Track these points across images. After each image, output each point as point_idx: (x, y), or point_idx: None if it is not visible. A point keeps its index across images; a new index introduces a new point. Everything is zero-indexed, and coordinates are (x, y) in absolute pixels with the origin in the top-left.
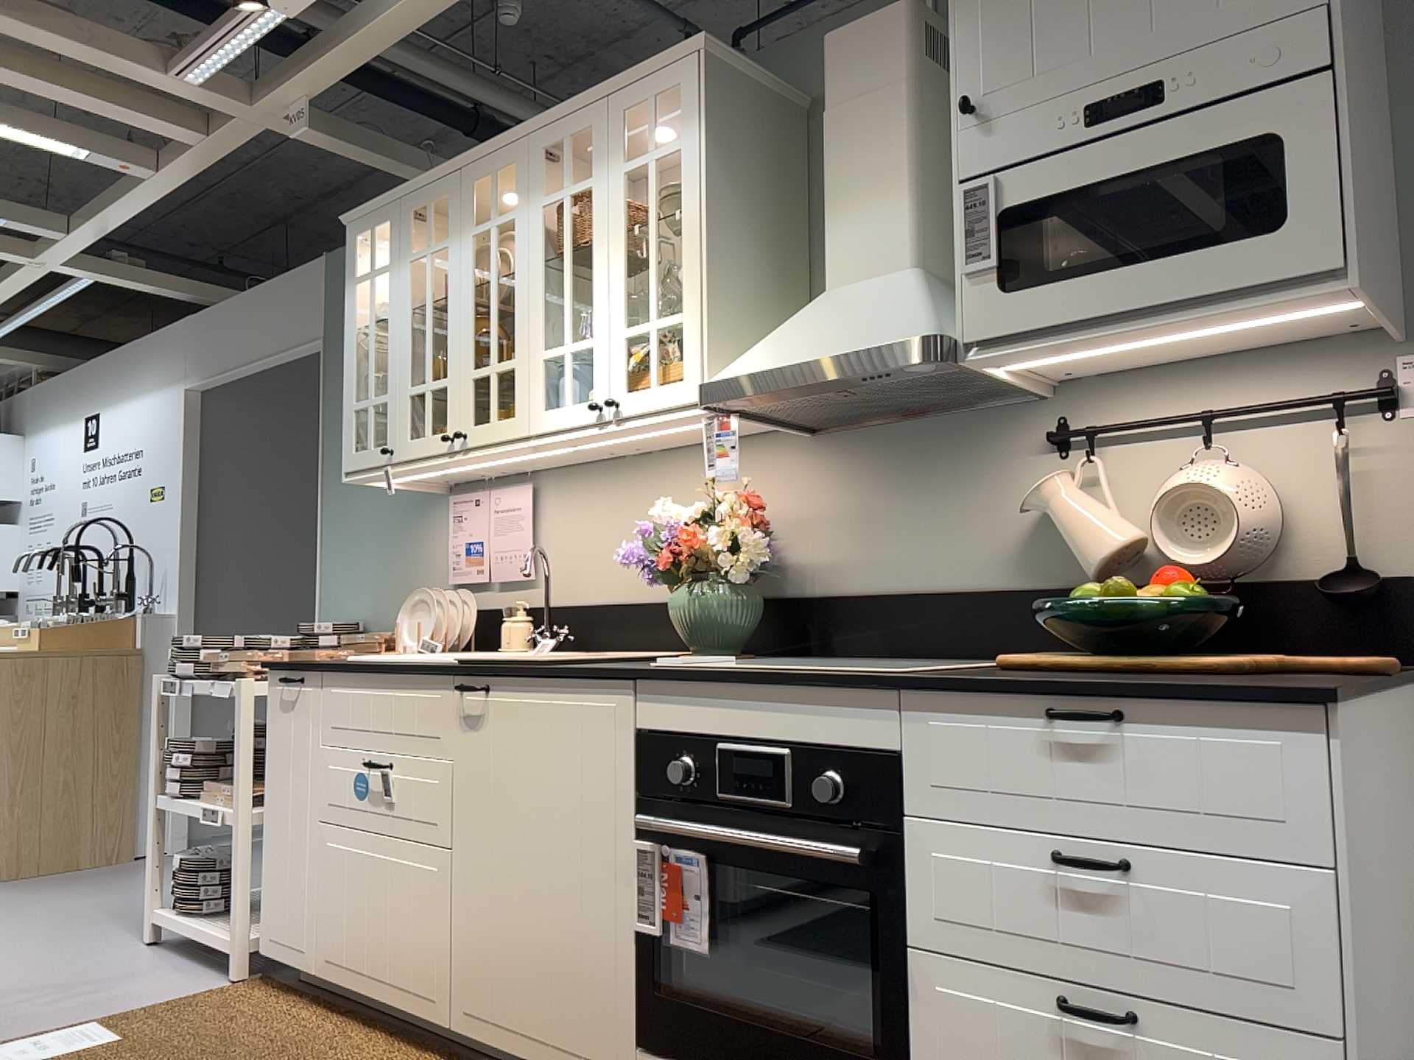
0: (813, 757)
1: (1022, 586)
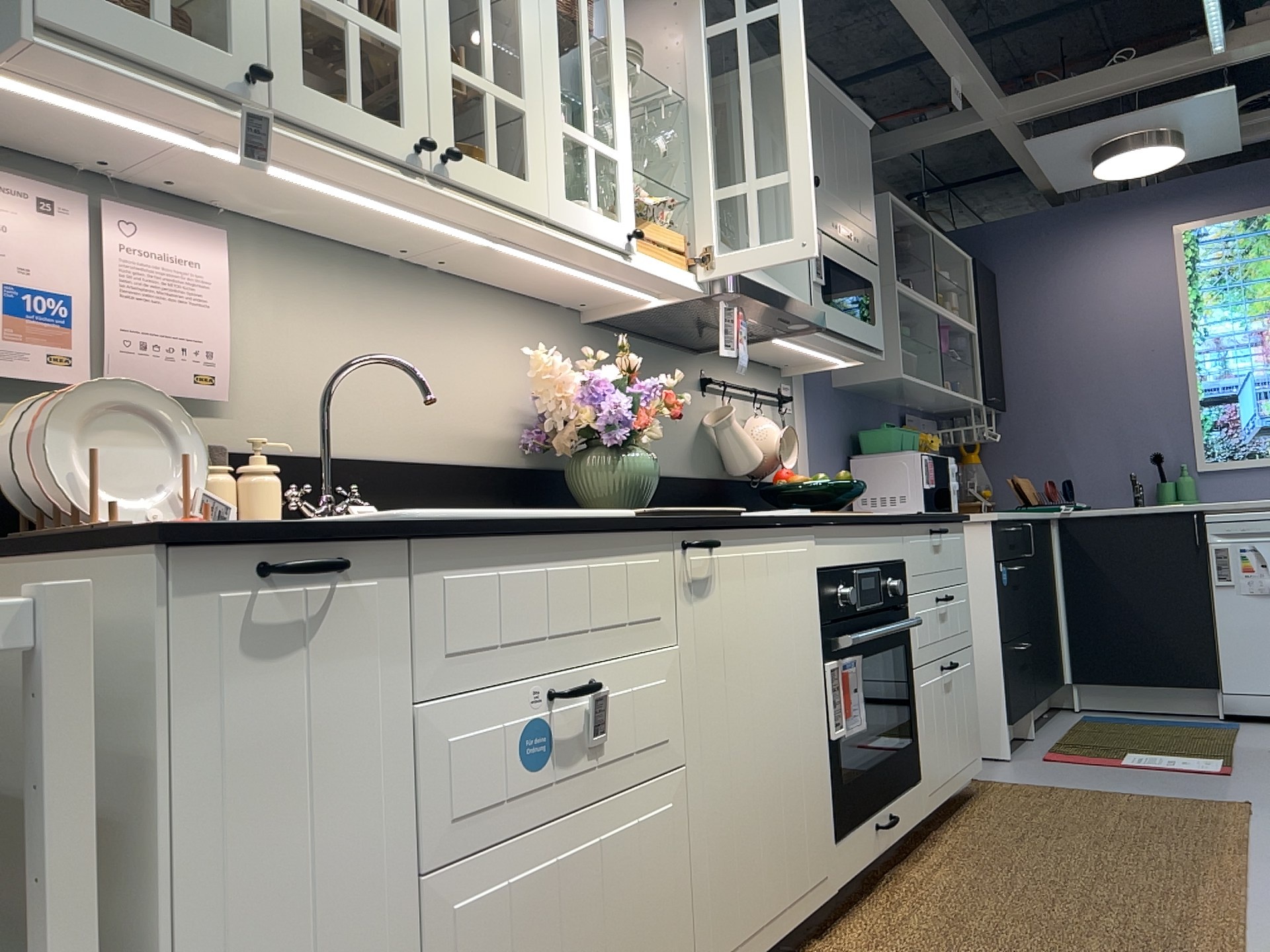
0: (883, 569)
1: (697, 475)
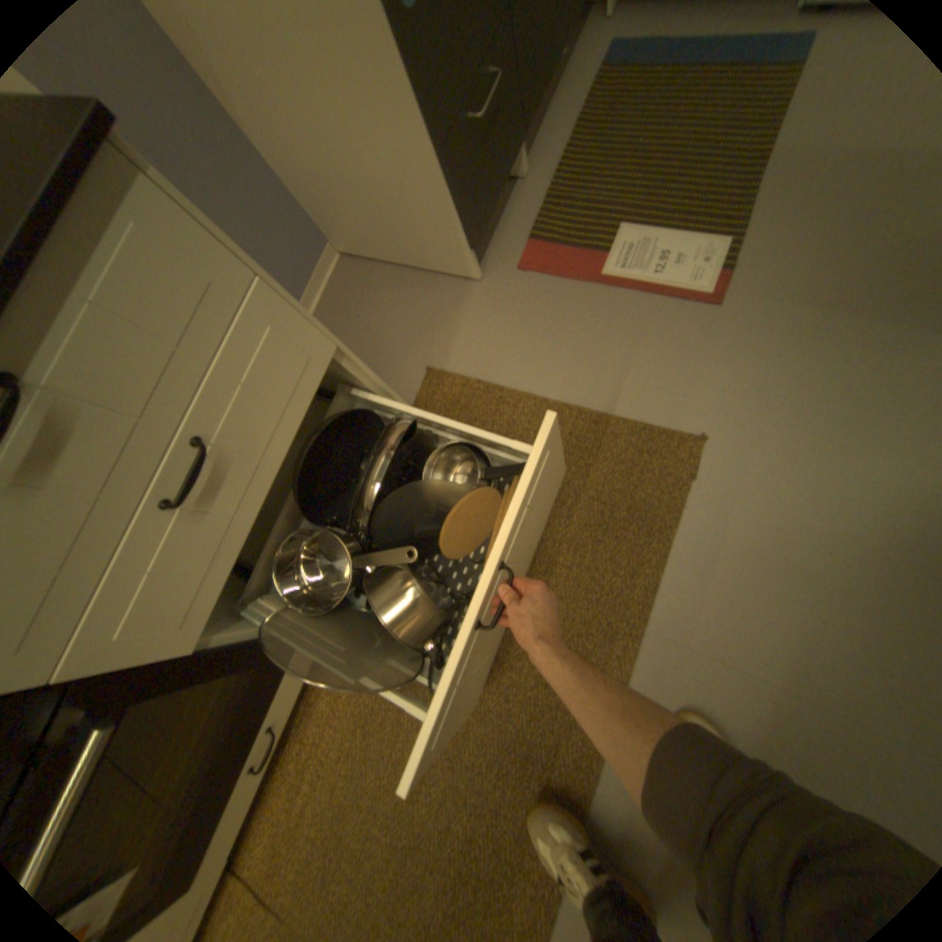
0: None
1: None
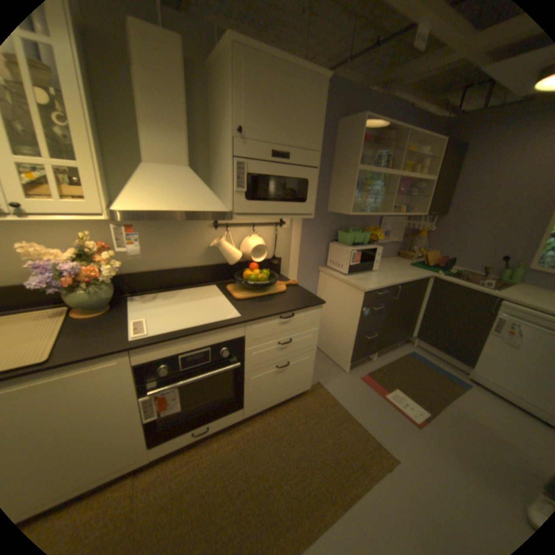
0: (217, 346)
1: (205, 264)
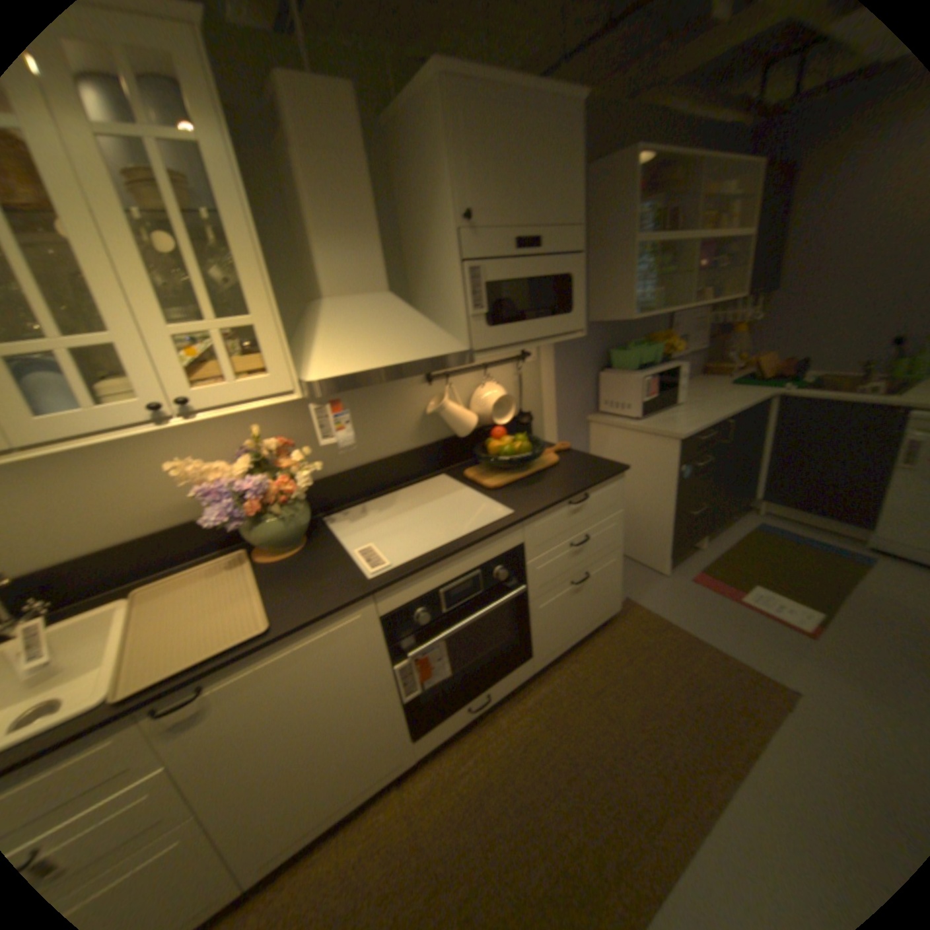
0: (489, 565)
1: (423, 444)
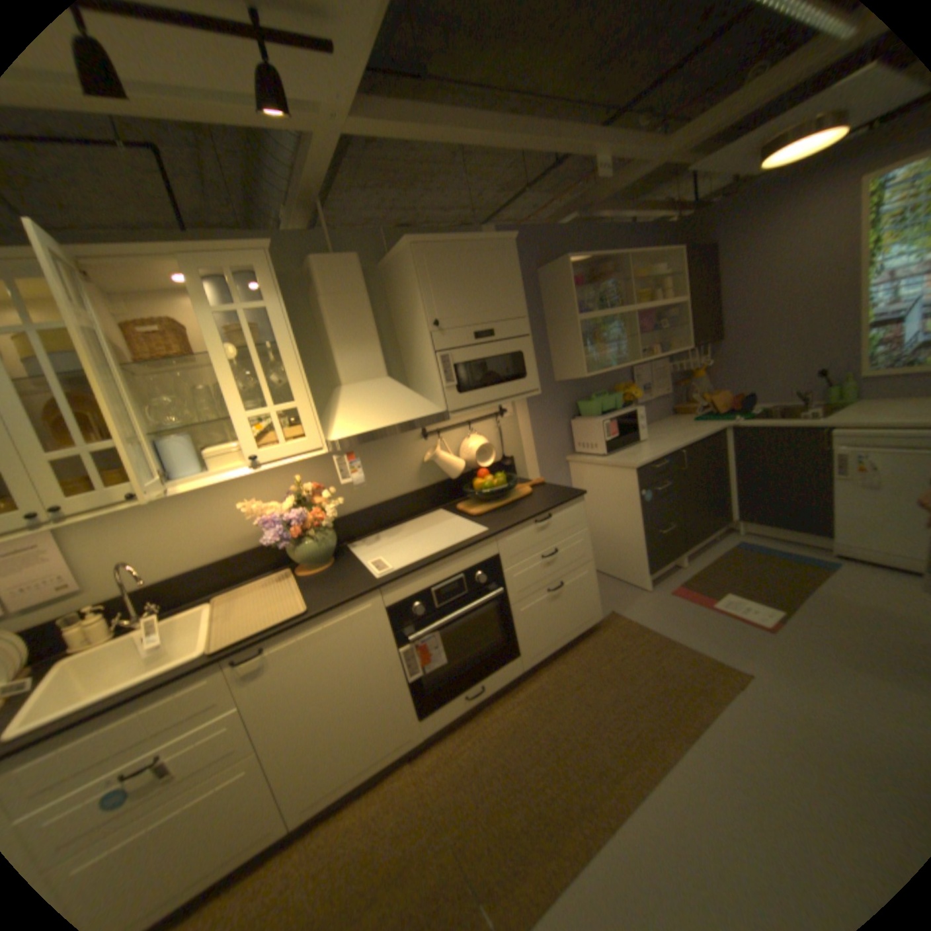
0: (470, 571)
1: (423, 487)
